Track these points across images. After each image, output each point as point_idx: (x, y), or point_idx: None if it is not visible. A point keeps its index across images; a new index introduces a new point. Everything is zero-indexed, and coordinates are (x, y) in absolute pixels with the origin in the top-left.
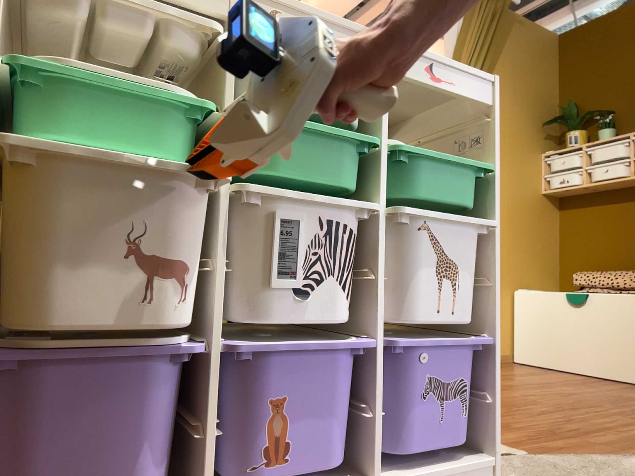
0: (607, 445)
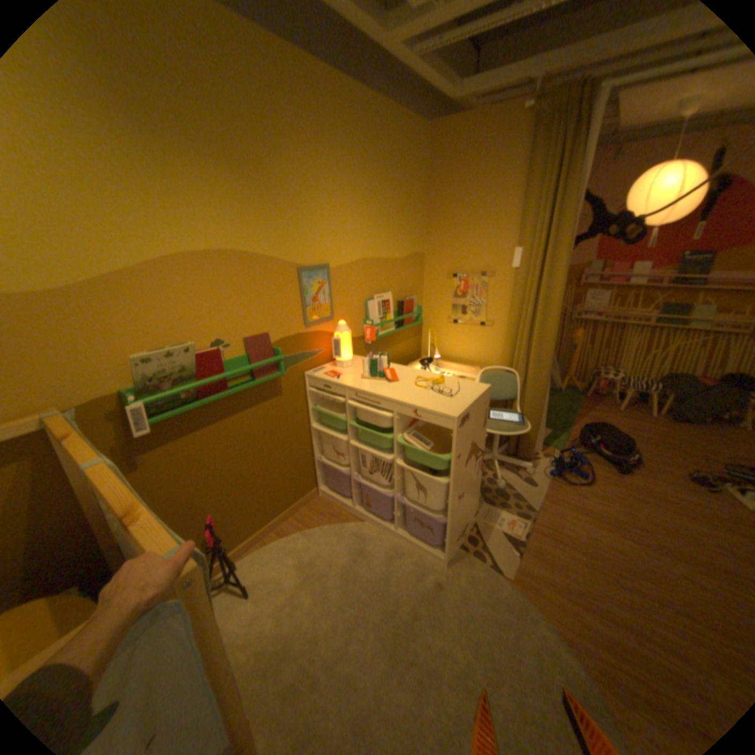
0: (577, 629)
